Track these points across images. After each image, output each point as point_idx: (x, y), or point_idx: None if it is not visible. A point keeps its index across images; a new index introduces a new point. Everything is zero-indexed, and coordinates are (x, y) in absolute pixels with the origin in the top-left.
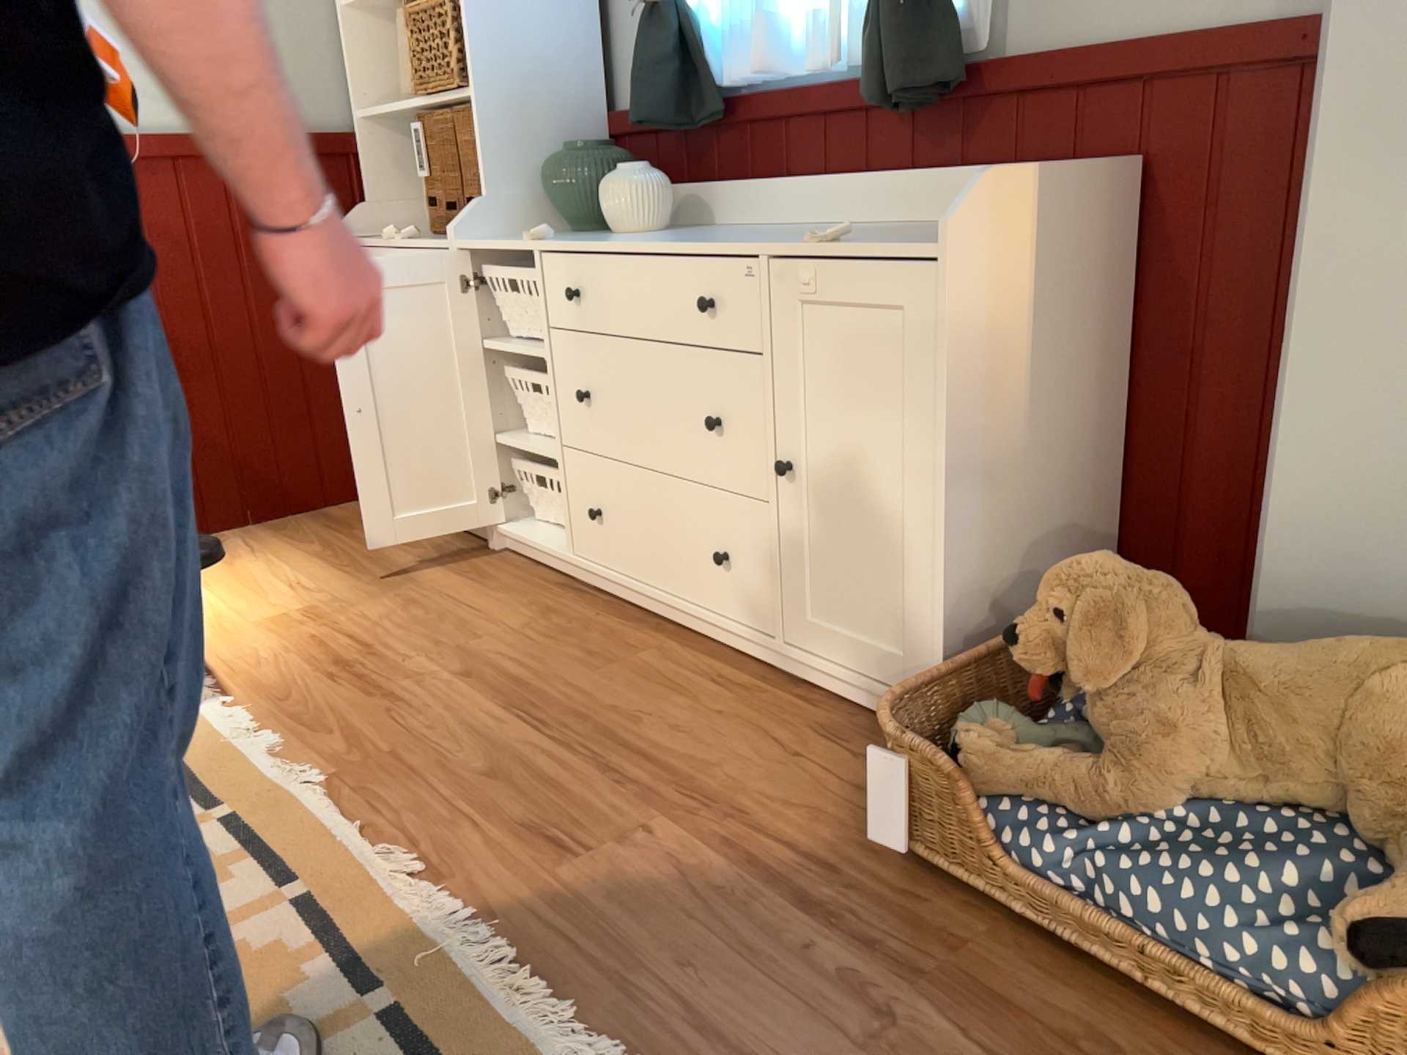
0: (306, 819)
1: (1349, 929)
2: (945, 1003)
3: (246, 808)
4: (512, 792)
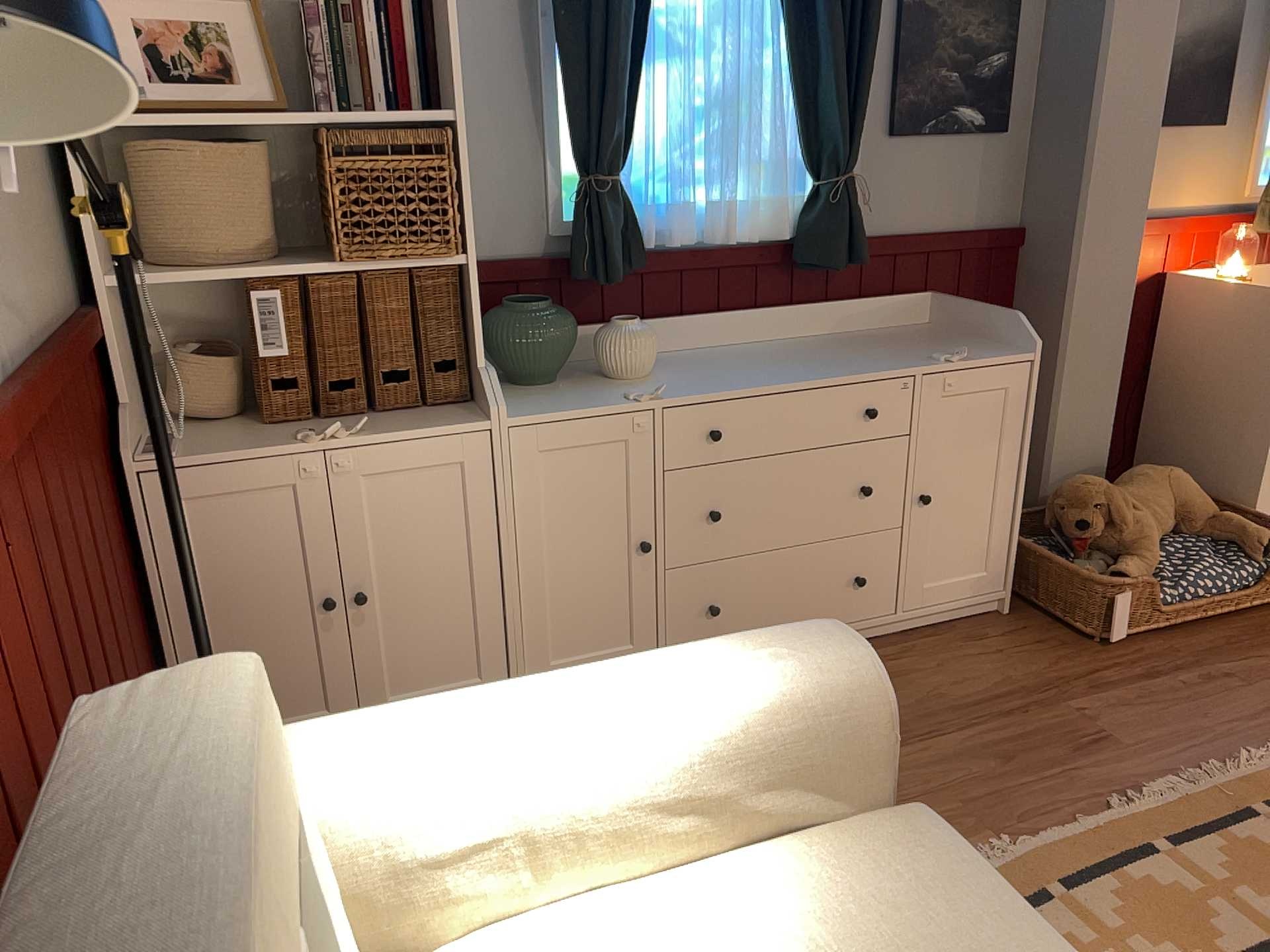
0: (1069, 844)
1: (1258, 551)
2: (1214, 663)
3: (1049, 878)
4: (1031, 754)
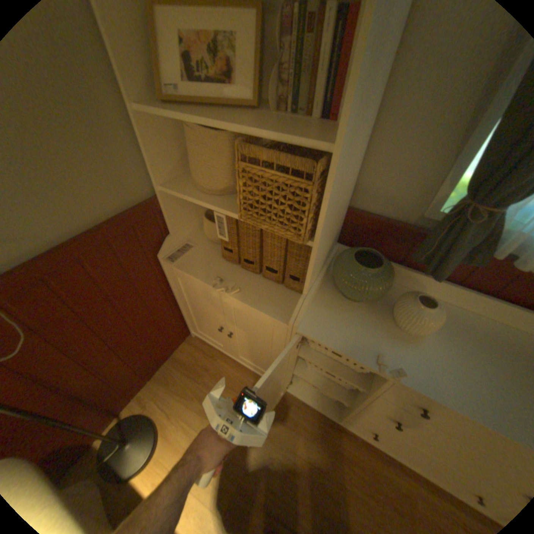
0: None
1: None
2: None
3: None
4: None
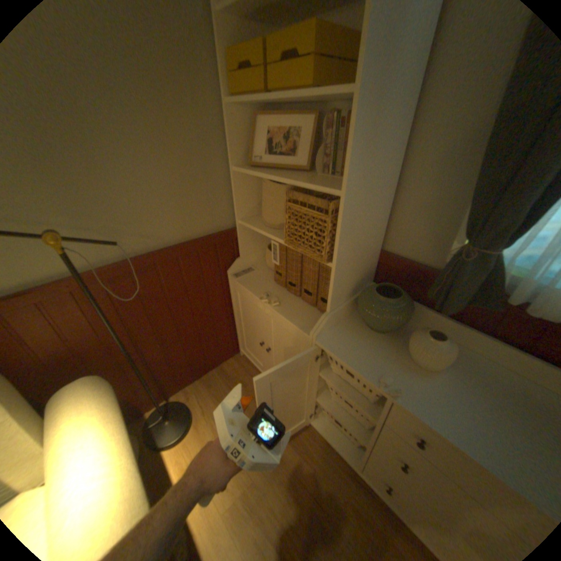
0: None
1: None
2: None
3: None
4: None
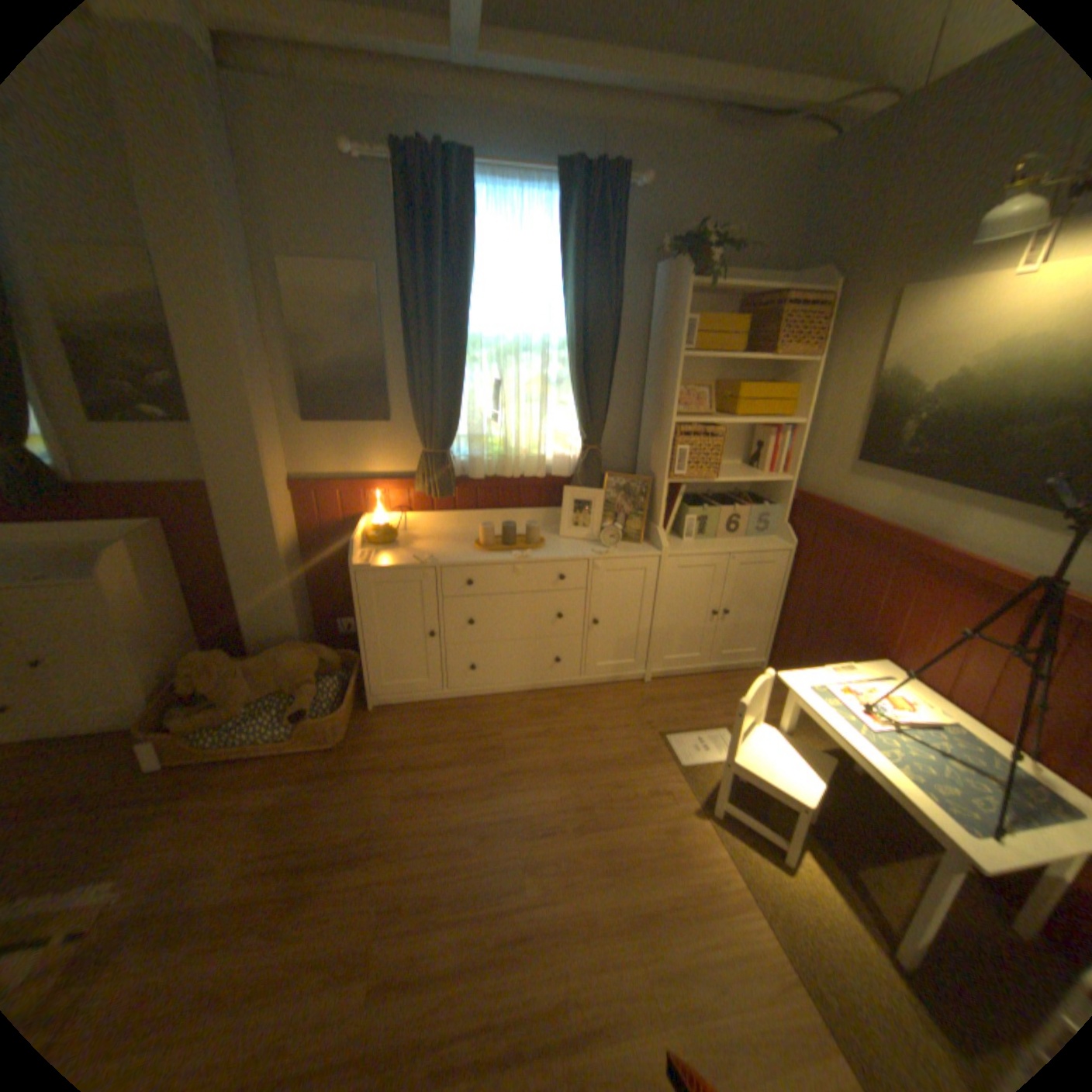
0: None
1: (287, 720)
2: (193, 800)
3: None
4: None
